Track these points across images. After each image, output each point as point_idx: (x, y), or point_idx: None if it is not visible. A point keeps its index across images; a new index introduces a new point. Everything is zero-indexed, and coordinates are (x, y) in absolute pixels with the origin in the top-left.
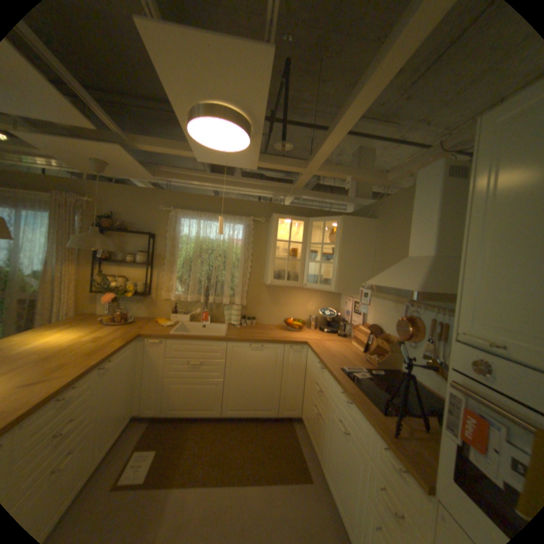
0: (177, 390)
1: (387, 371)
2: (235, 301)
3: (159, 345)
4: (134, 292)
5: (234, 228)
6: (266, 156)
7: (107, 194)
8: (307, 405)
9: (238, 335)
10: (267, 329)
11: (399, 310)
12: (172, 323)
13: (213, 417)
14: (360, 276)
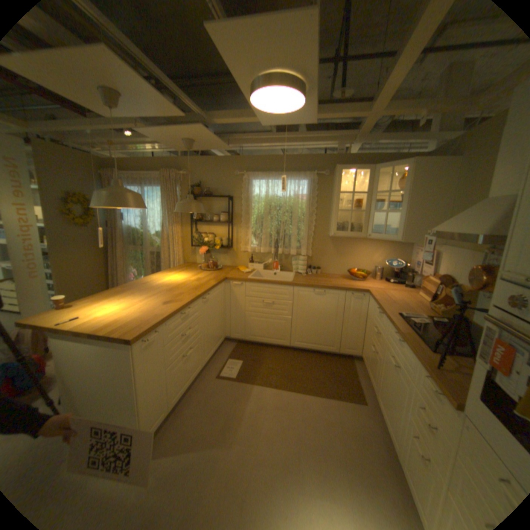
0: (256, 321)
1: (453, 319)
2: (301, 252)
3: (241, 286)
4: (221, 246)
5: (299, 184)
6: (327, 106)
7: (196, 166)
8: (367, 346)
9: (303, 281)
10: (330, 278)
11: (476, 258)
12: (250, 270)
13: (284, 345)
14: (433, 224)
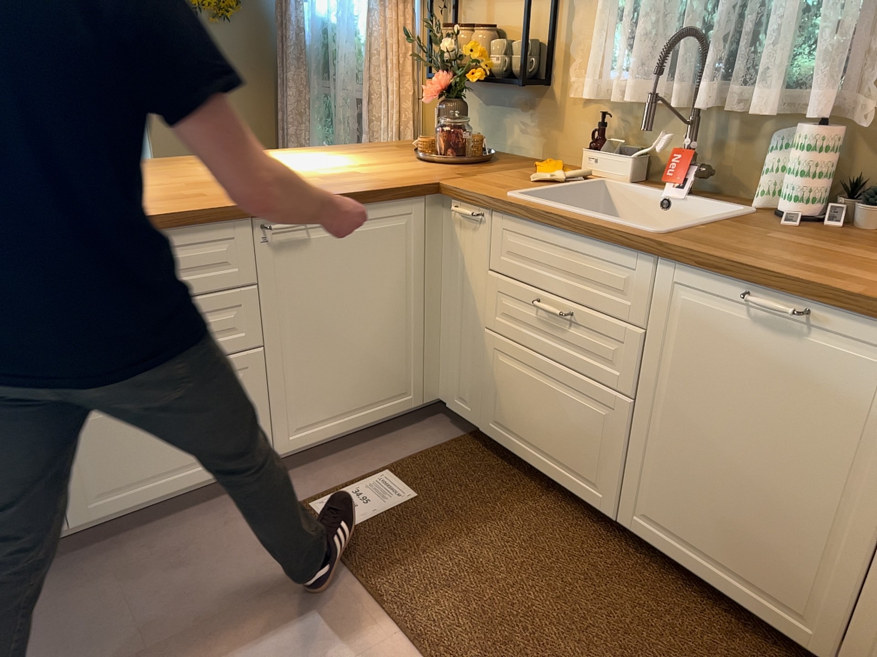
0: (513, 376)
1: None
2: (809, 106)
3: (479, 225)
4: (506, 75)
5: None
6: None
7: None
8: None
9: (725, 243)
10: None
11: None
12: (562, 176)
13: (595, 506)
14: None
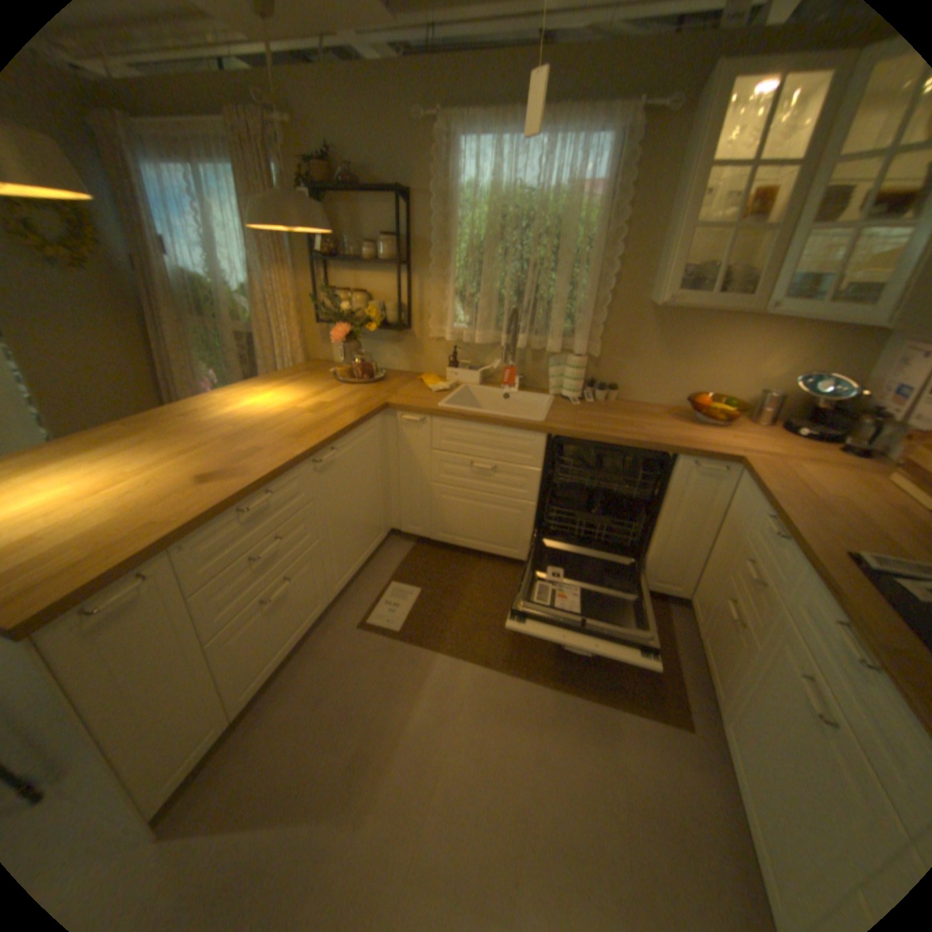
0: (455, 506)
1: None
2: (575, 347)
3: (422, 426)
4: (383, 323)
5: (588, 144)
6: None
7: (312, 97)
8: (711, 587)
9: (572, 422)
10: (641, 414)
11: None
12: (447, 386)
13: (514, 558)
14: None
